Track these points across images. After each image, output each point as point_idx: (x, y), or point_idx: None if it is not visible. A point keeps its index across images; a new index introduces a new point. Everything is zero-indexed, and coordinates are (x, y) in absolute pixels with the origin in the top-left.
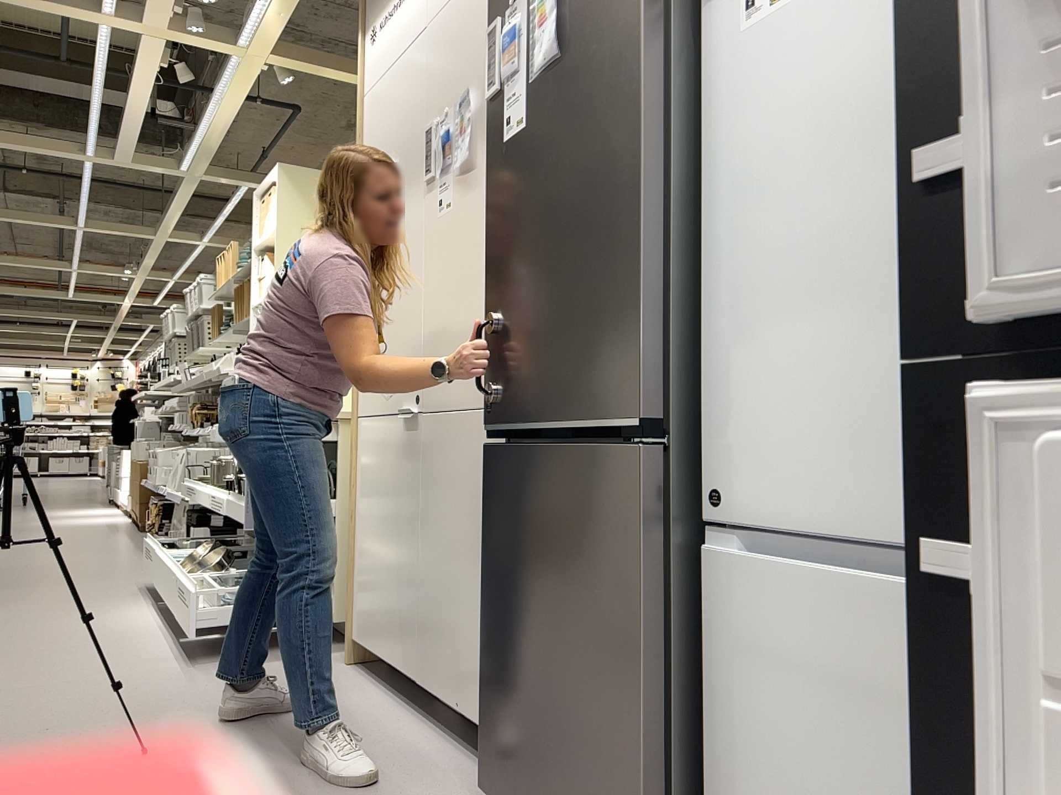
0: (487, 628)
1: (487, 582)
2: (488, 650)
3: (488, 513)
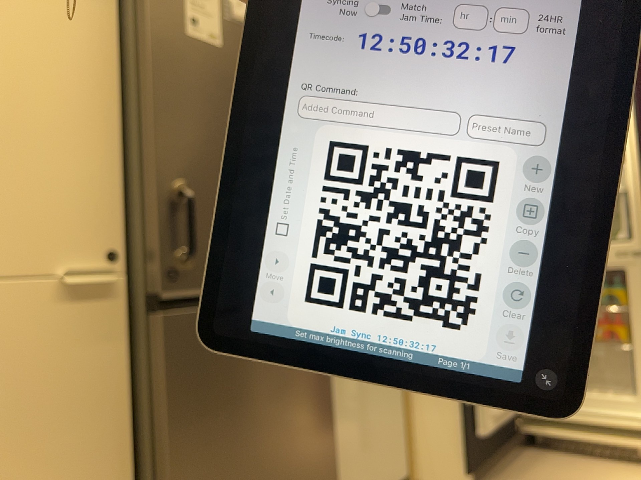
0: None
1: (175, 450)
2: None
3: (172, 381)
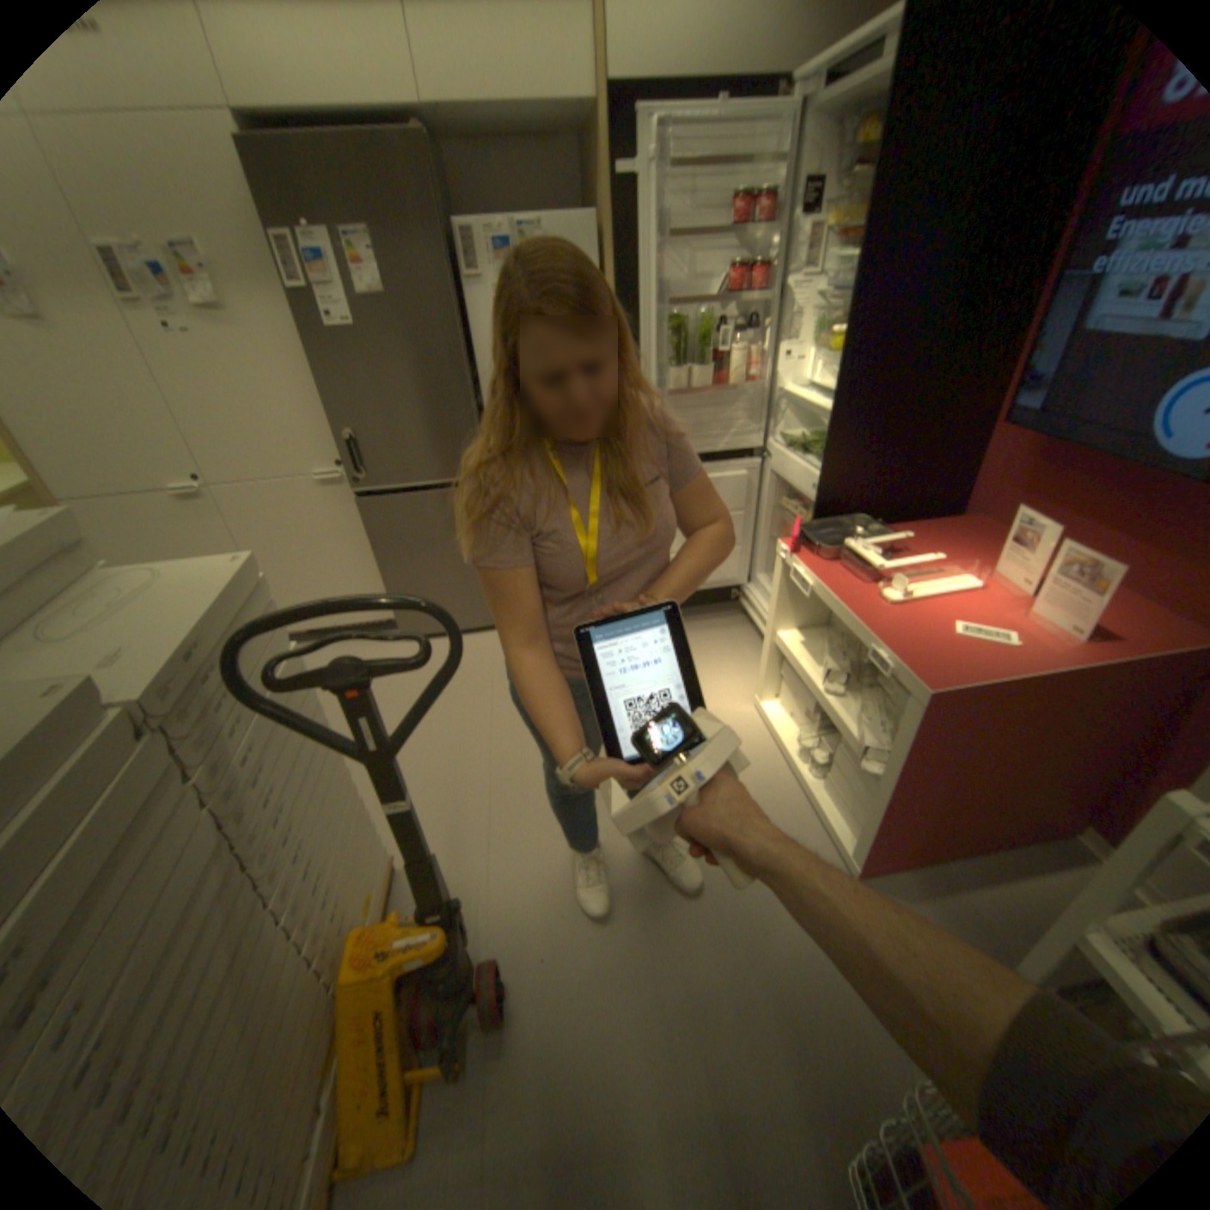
0: (387, 576)
1: (382, 558)
2: (390, 585)
3: (372, 529)
